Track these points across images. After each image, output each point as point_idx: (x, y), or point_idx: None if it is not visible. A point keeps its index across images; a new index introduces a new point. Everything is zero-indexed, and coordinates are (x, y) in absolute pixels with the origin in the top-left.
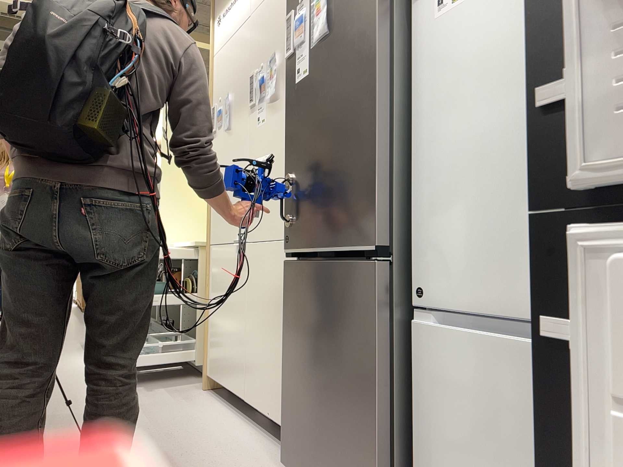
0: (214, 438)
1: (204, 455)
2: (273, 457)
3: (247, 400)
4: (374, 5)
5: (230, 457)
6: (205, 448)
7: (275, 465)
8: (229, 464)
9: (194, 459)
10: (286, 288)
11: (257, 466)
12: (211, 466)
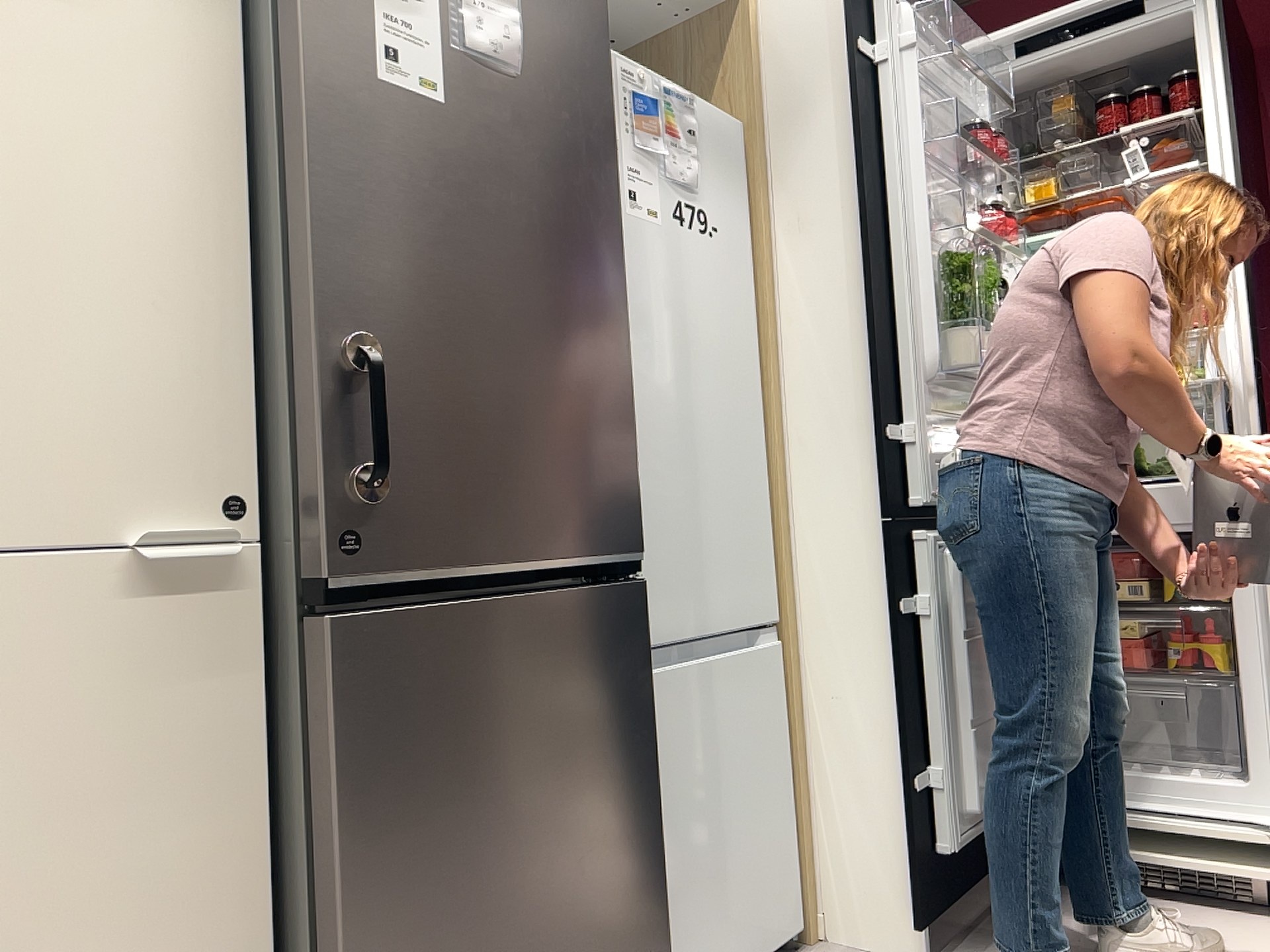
0: None
1: None
2: None
3: None
4: (609, 127)
5: None
6: None
7: None
8: None
9: None
10: (350, 702)
11: None
12: None
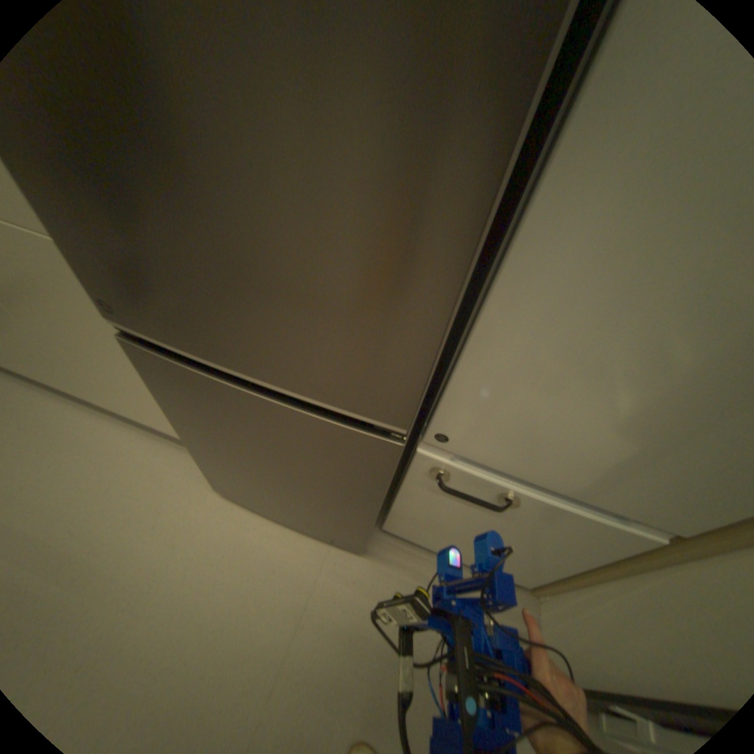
0: (86, 470)
1: (97, 510)
2: (187, 467)
3: (95, 402)
4: None
5: (135, 495)
6: (88, 496)
7: (198, 480)
8: (145, 508)
9: (91, 525)
10: (144, 372)
11: (179, 493)
12: (123, 524)
